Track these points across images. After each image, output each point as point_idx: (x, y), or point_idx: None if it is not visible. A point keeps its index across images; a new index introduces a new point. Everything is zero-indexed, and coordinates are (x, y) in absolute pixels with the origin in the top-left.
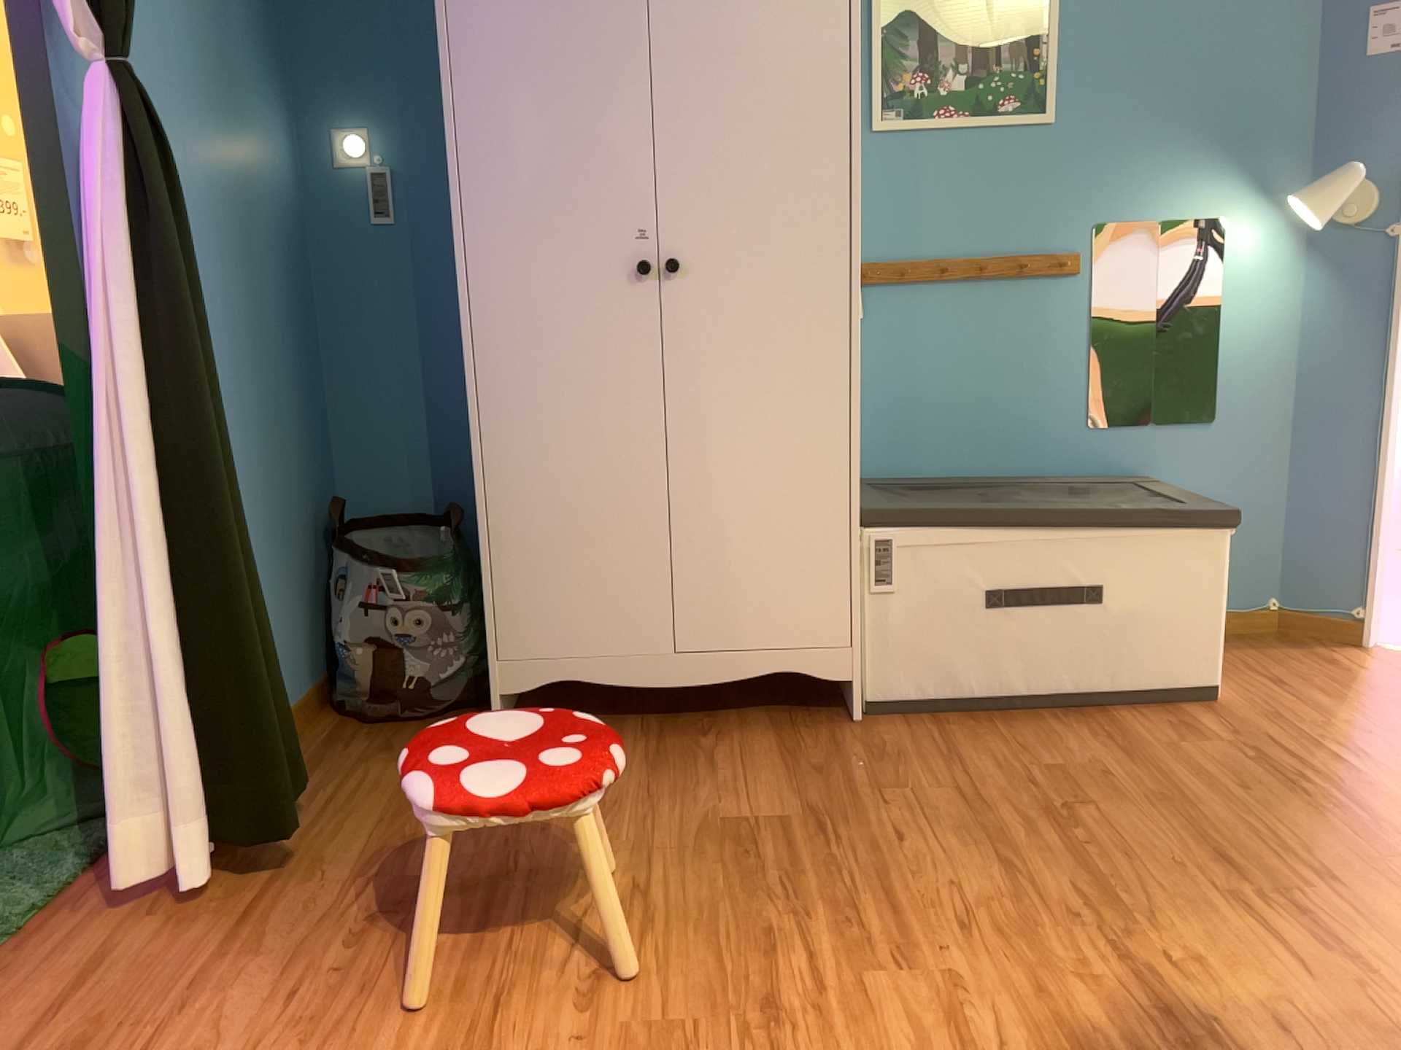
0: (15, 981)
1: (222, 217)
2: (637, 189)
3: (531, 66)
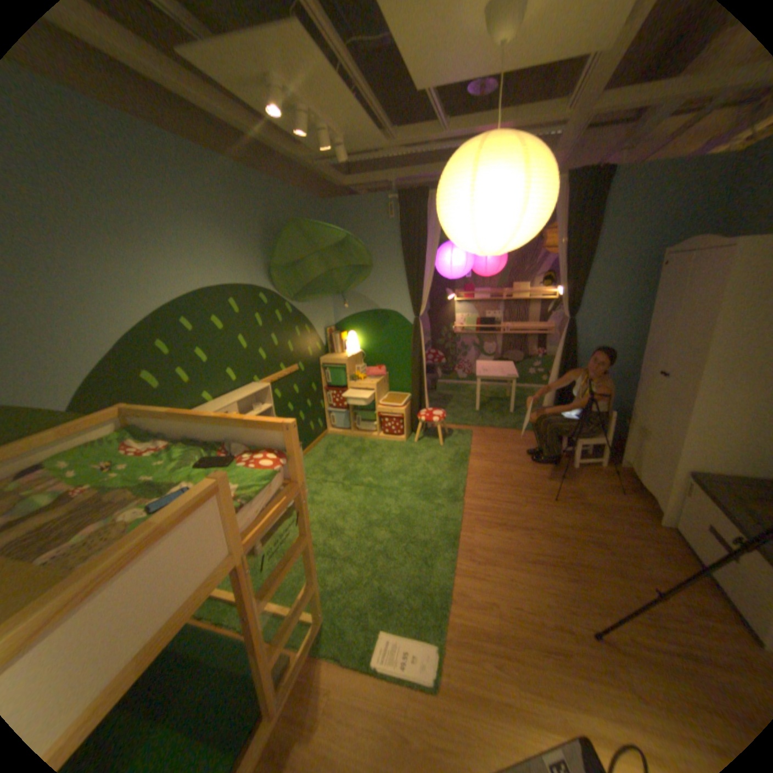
0: (520, 434)
1: (629, 336)
2: (679, 353)
3: (662, 316)
